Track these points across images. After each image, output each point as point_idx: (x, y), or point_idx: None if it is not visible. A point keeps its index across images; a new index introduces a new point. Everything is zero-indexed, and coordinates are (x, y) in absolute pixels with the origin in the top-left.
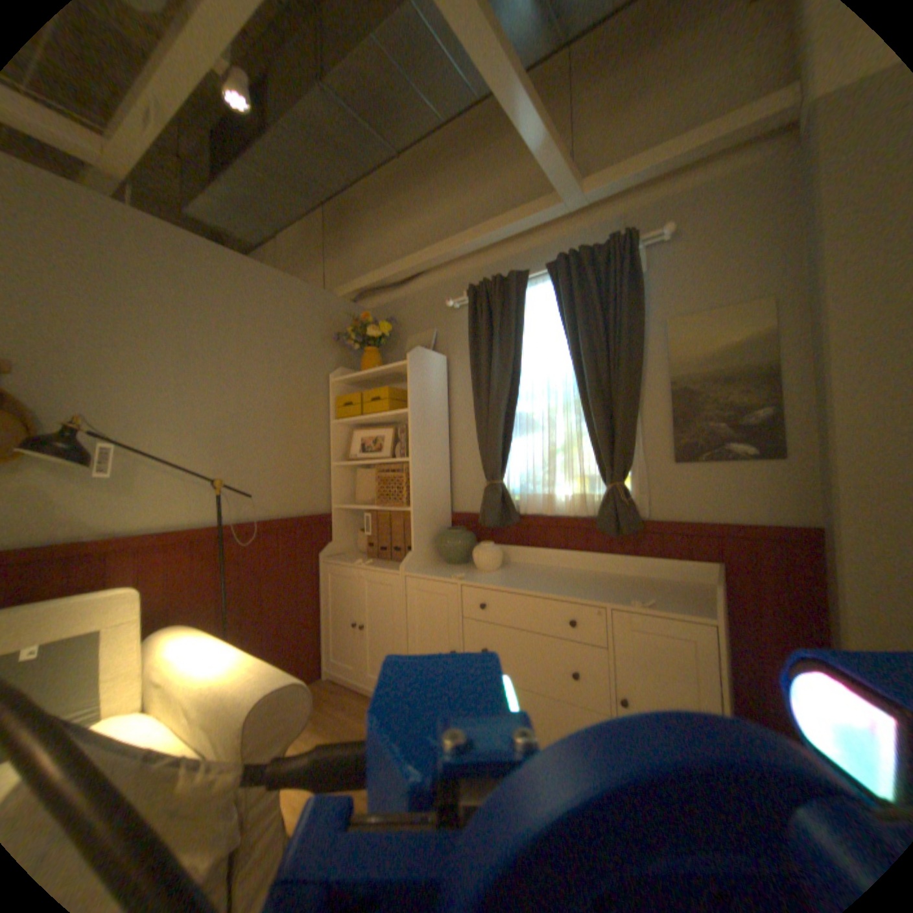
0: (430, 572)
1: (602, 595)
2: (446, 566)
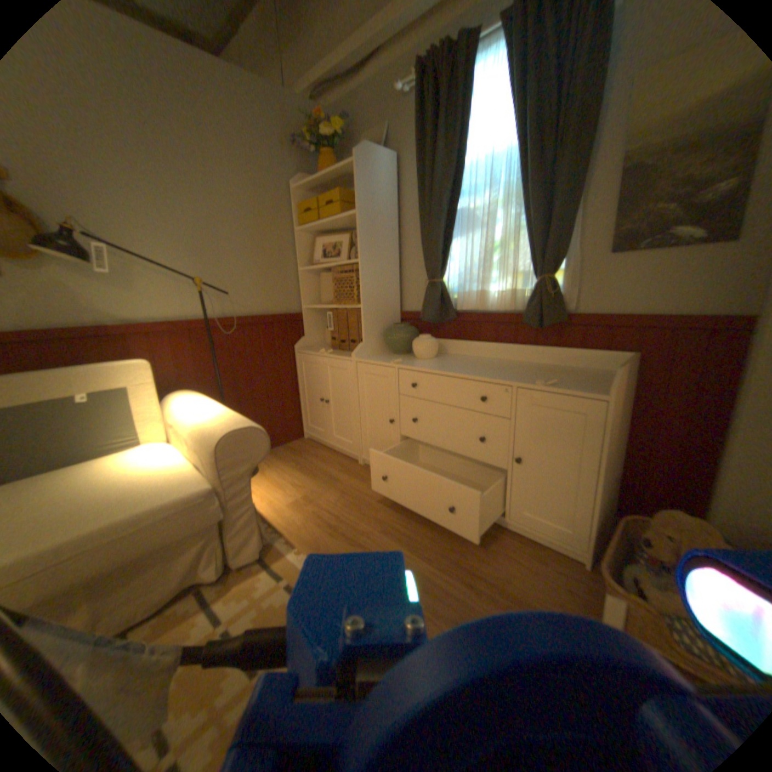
0: (375, 359)
1: (513, 377)
2: (391, 355)
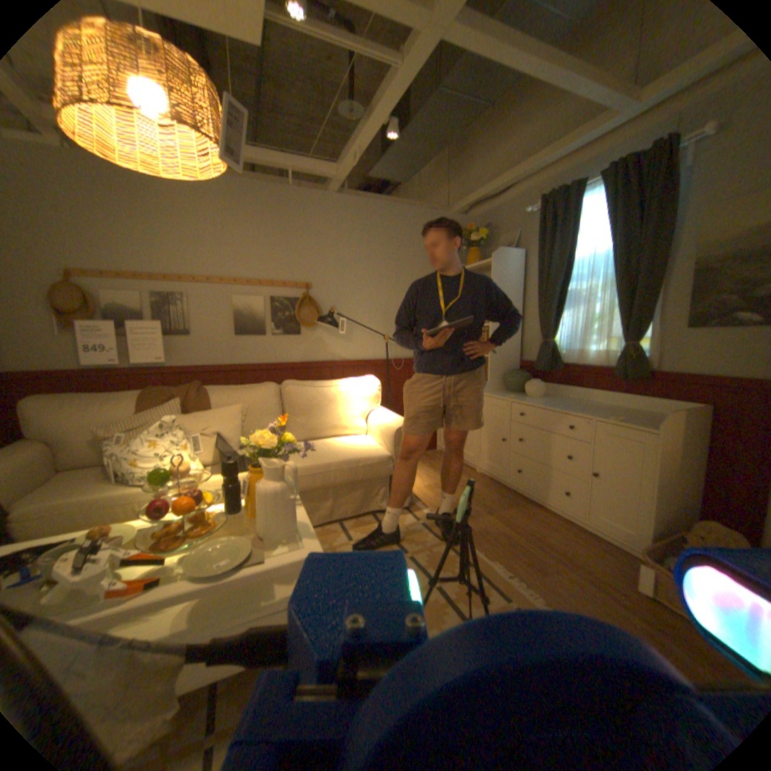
0: (495, 394)
1: (596, 414)
2: (509, 393)
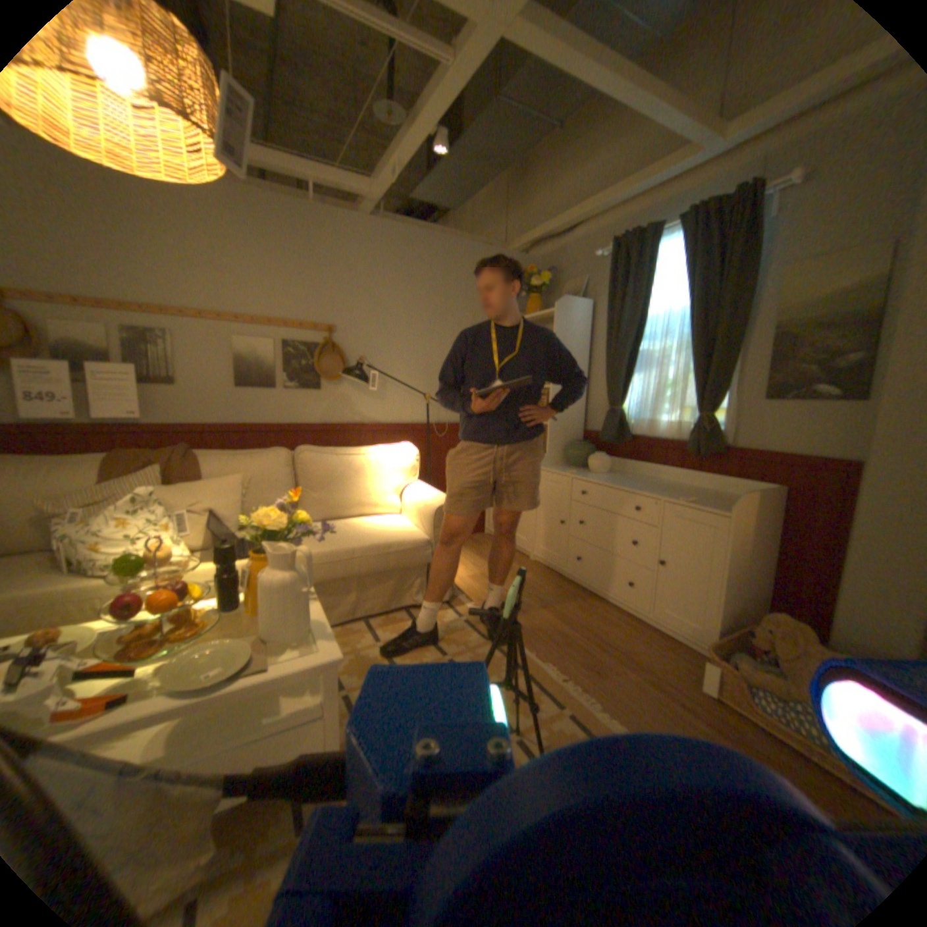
0: (554, 469)
1: (665, 494)
2: (569, 468)
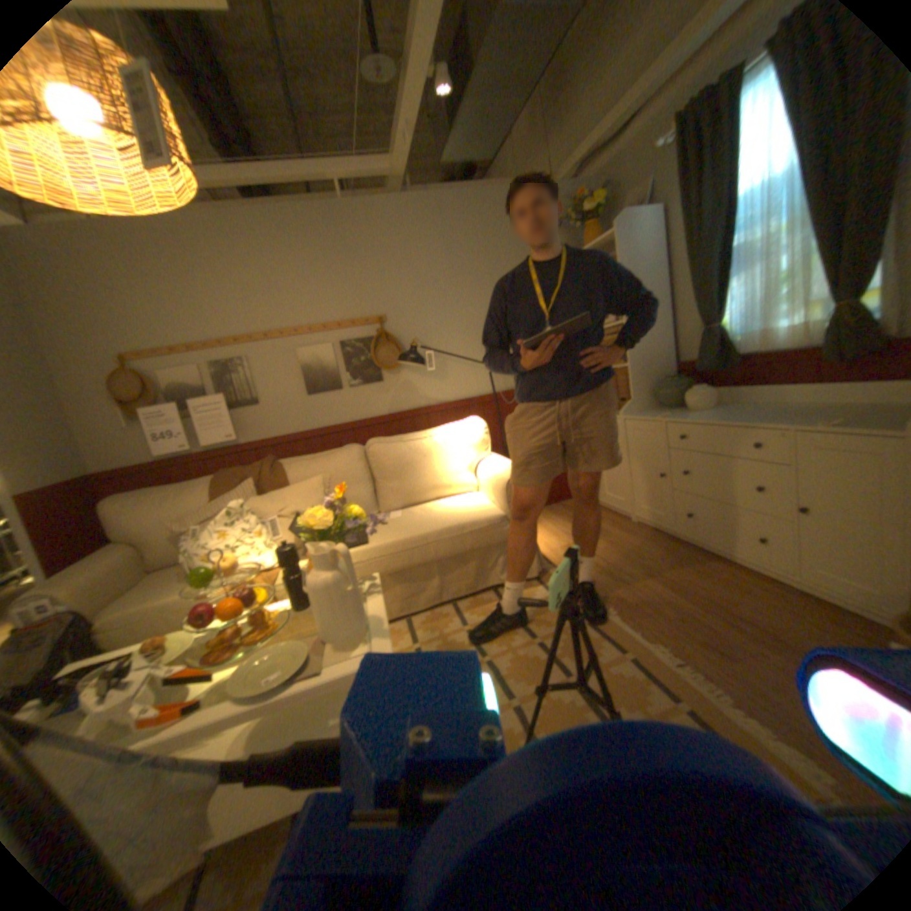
0: (643, 415)
1: (796, 420)
2: (663, 410)
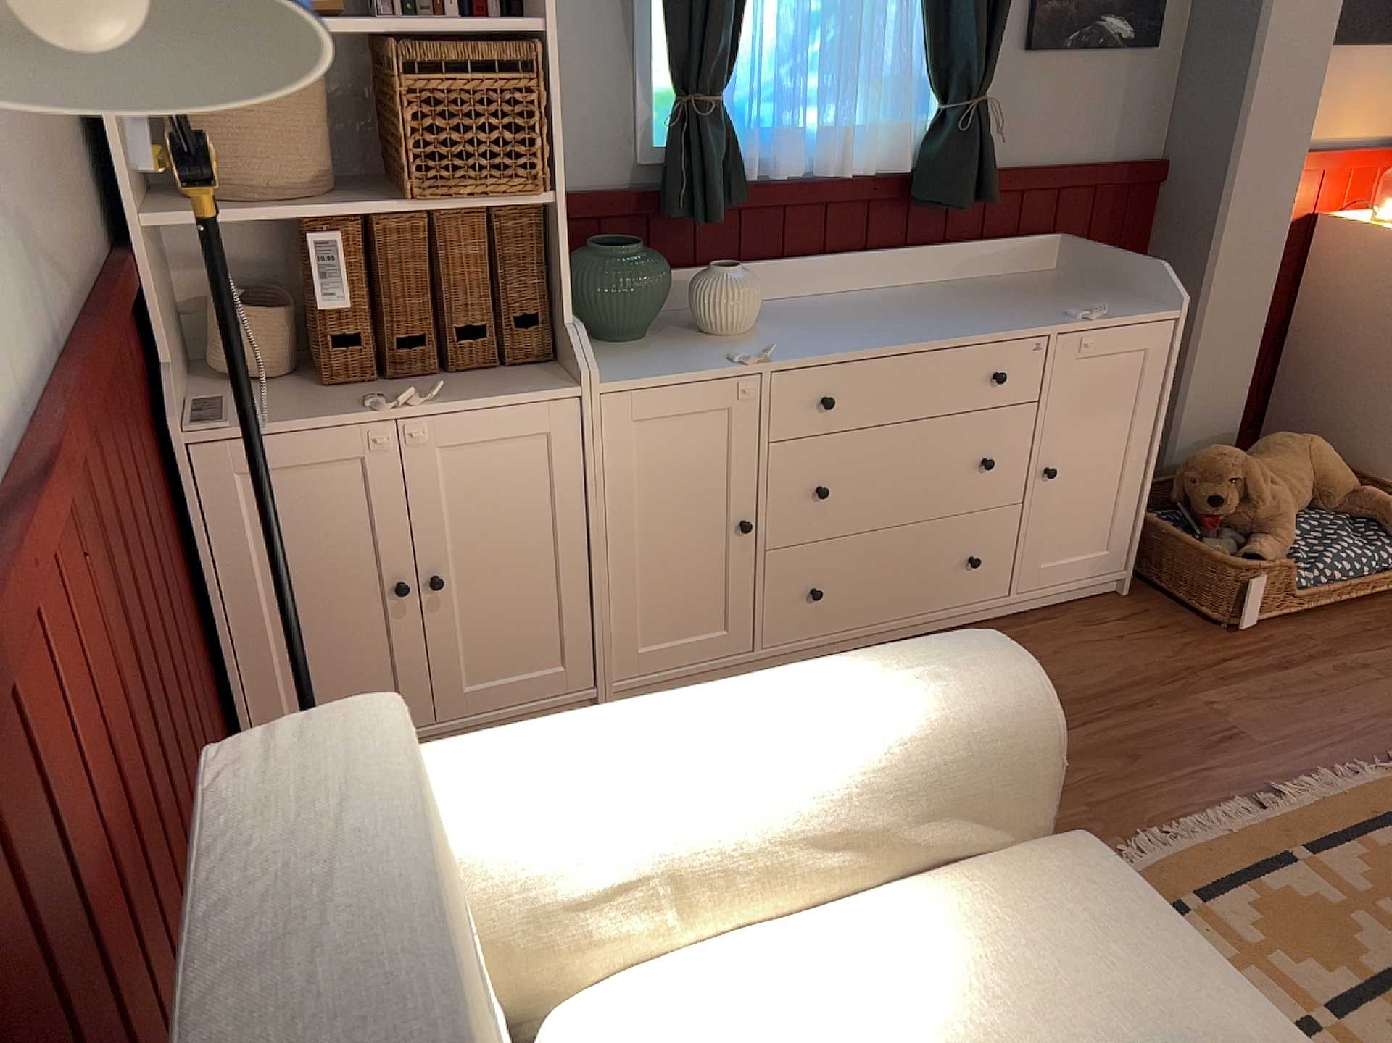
0: (656, 369)
1: (1015, 319)
2: (629, 348)
